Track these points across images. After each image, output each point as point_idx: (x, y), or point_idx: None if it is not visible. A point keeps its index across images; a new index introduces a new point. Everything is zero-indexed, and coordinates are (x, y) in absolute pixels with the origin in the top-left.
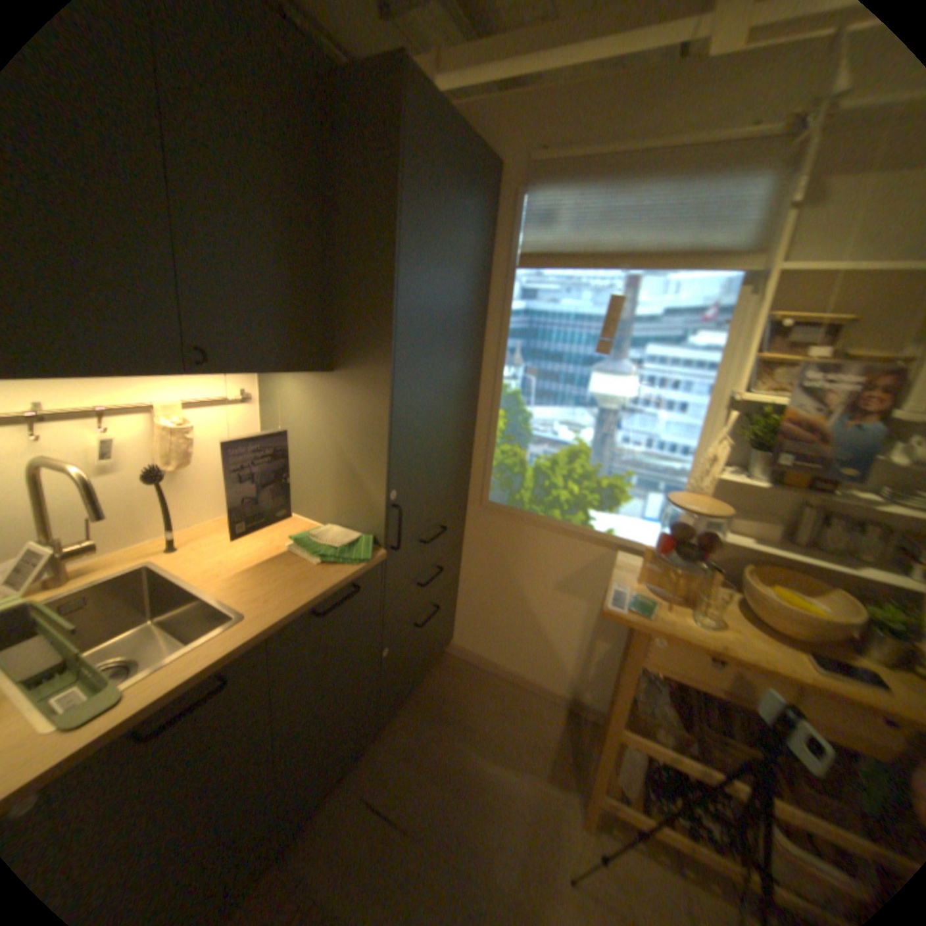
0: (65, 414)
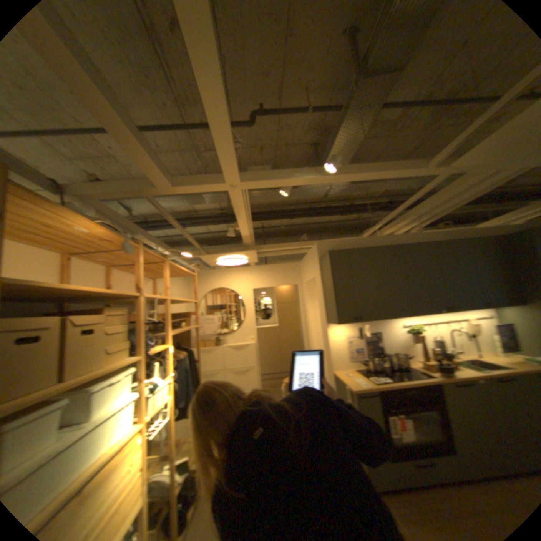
0: (453, 321)
